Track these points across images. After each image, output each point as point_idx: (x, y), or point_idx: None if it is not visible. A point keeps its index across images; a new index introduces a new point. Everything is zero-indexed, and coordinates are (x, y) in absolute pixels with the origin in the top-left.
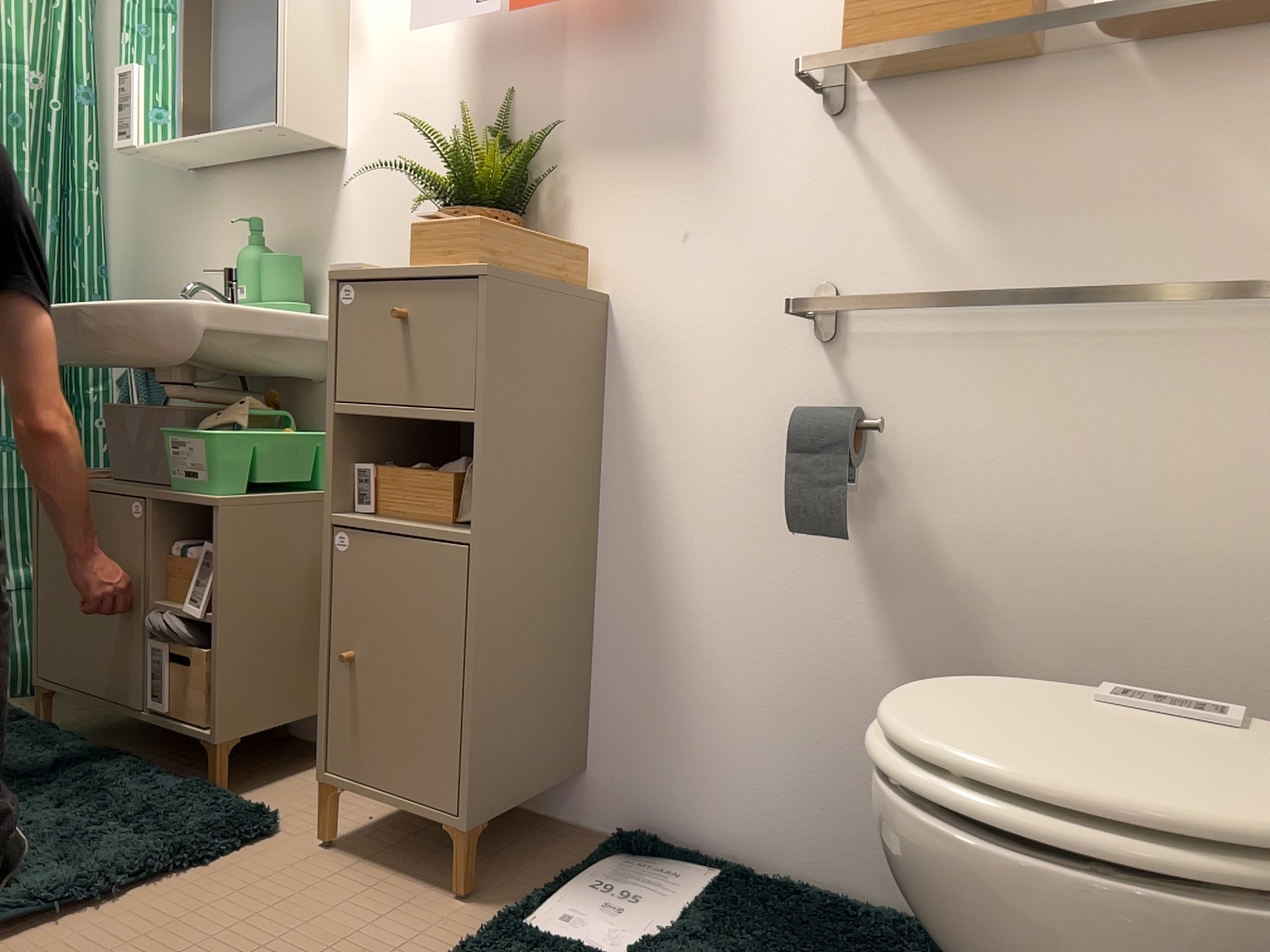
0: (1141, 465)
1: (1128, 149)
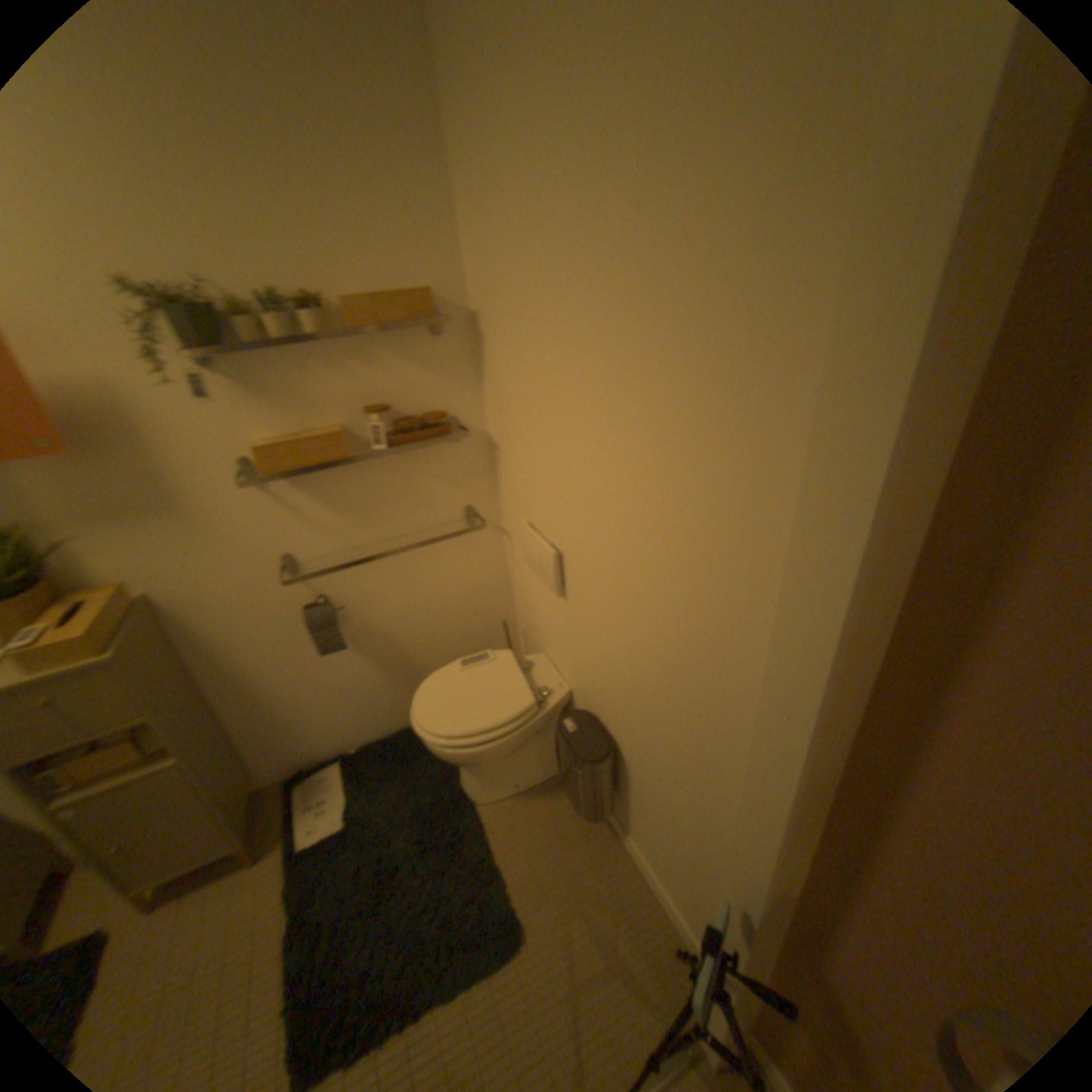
0: (427, 578)
1: (390, 481)
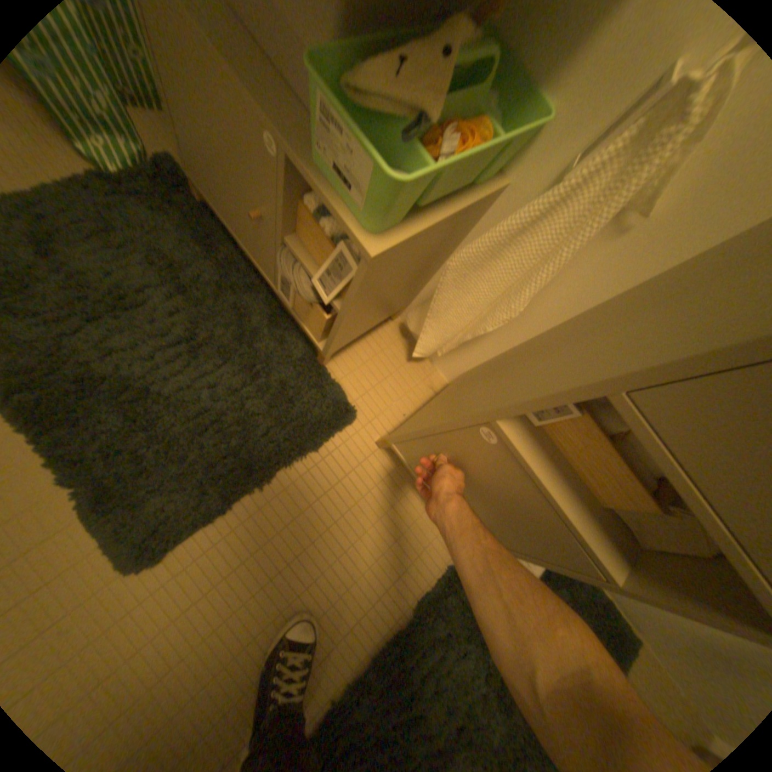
0: None
1: None
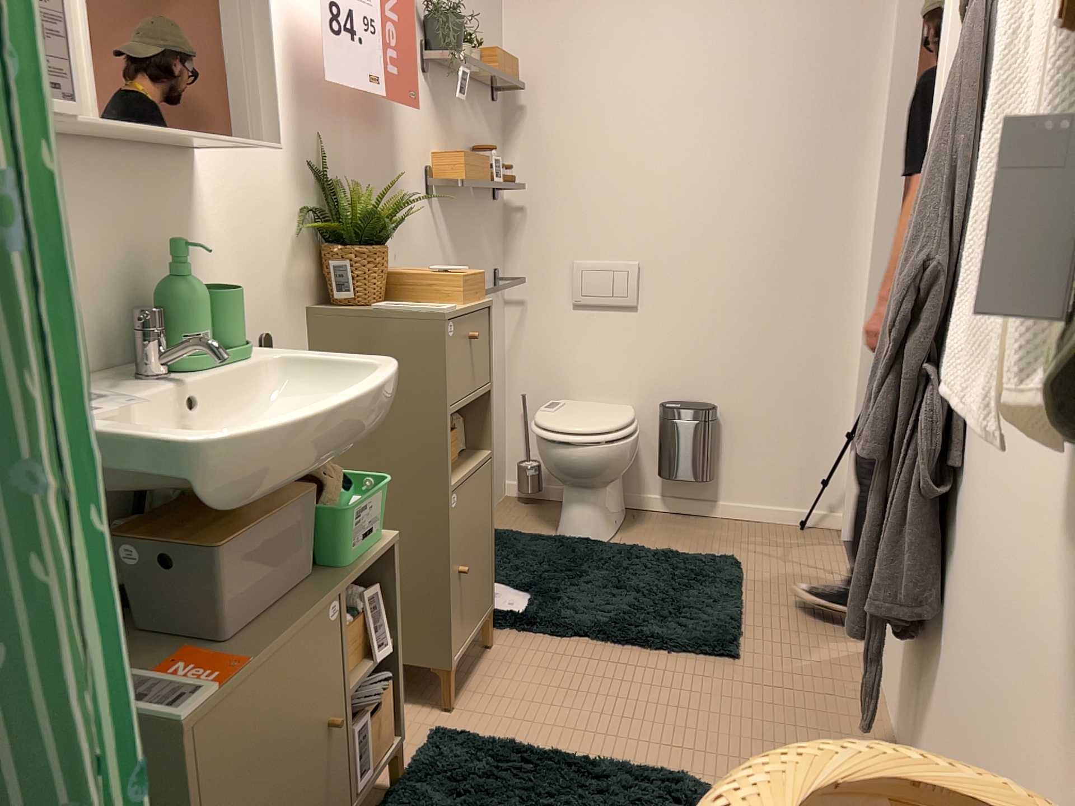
0: None
1: (475, 233)
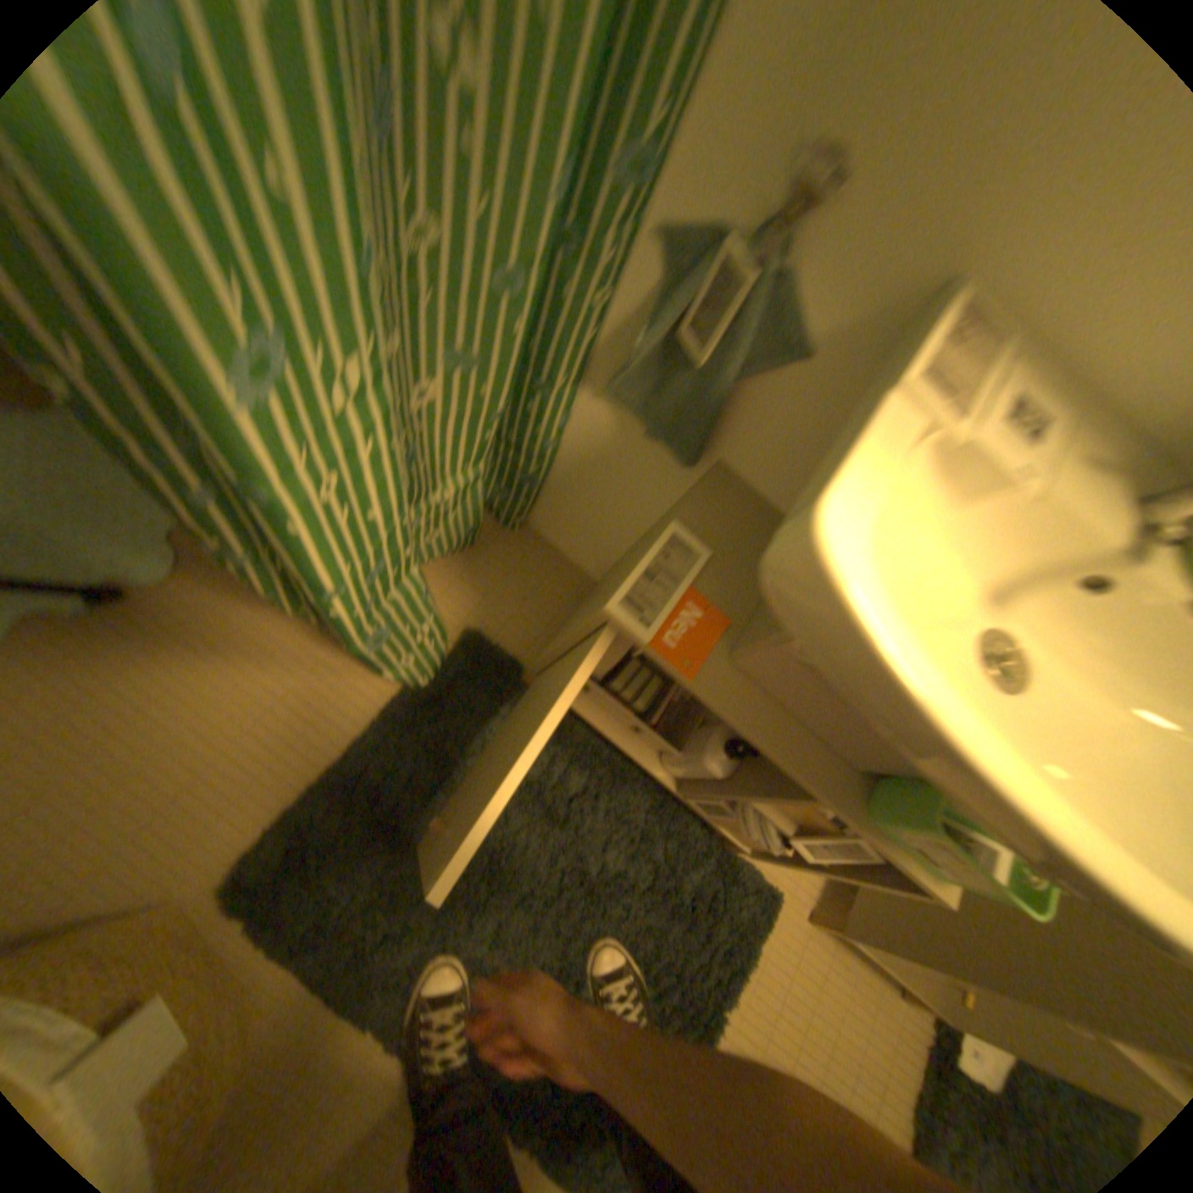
0: None
1: None
